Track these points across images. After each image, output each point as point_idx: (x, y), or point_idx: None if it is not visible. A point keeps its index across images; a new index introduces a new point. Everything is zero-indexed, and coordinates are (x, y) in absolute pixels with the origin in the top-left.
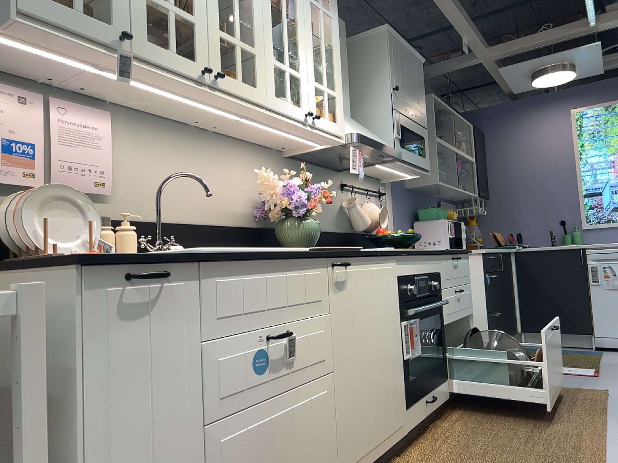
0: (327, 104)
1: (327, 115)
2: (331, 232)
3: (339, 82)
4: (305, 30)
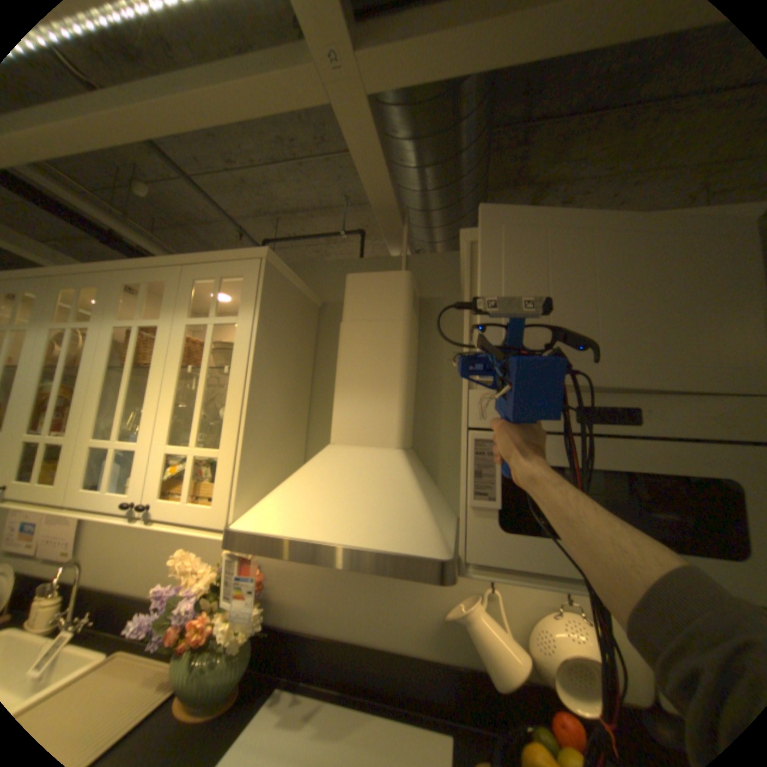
0: (186, 476)
1: (183, 495)
2: (403, 656)
3: (232, 426)
4: (162, 374)
